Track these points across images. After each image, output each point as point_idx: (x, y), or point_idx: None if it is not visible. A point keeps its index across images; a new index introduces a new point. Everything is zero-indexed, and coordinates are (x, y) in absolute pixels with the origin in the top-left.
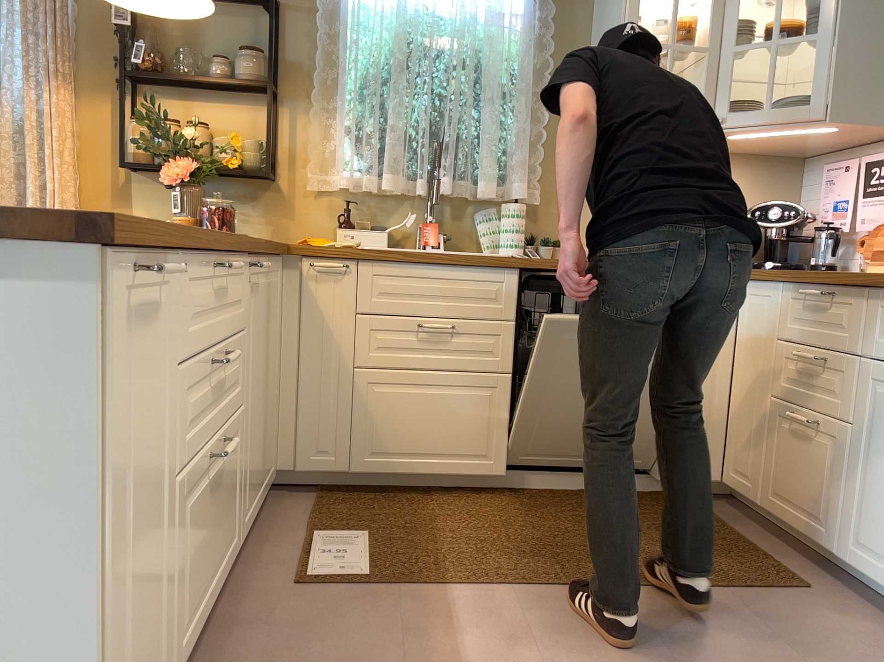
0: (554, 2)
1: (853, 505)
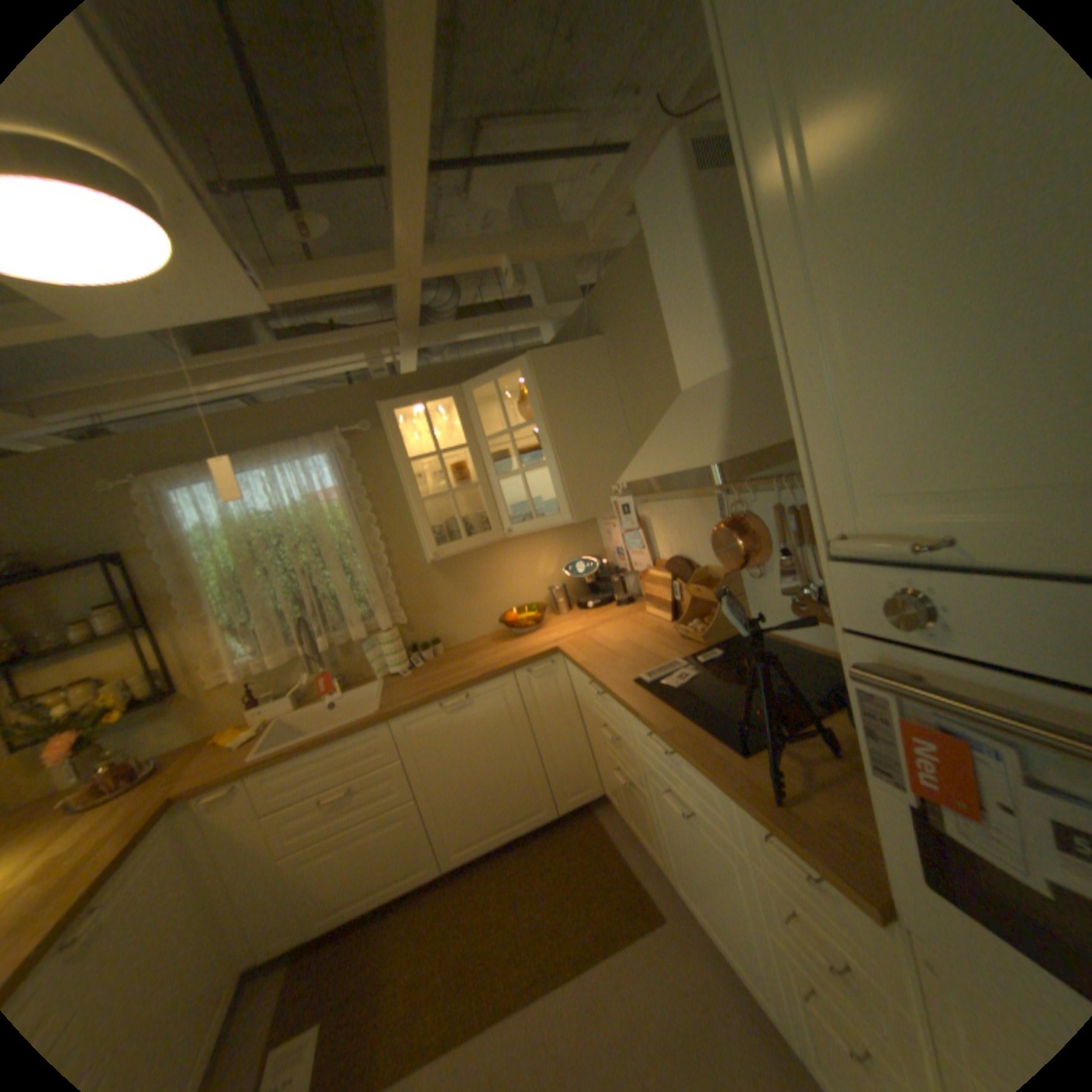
0: (360, 466)
1: (667, 856)
